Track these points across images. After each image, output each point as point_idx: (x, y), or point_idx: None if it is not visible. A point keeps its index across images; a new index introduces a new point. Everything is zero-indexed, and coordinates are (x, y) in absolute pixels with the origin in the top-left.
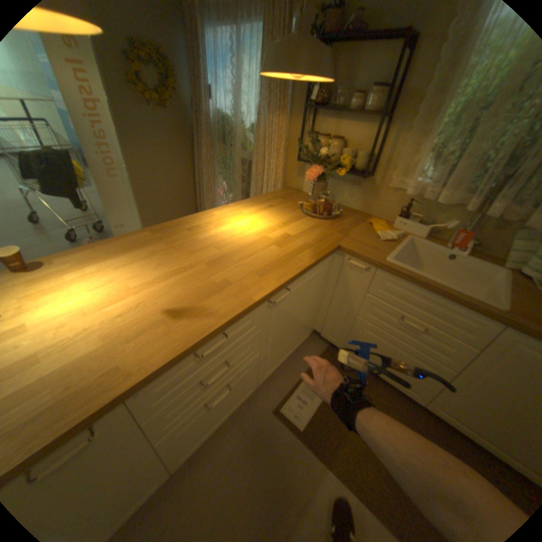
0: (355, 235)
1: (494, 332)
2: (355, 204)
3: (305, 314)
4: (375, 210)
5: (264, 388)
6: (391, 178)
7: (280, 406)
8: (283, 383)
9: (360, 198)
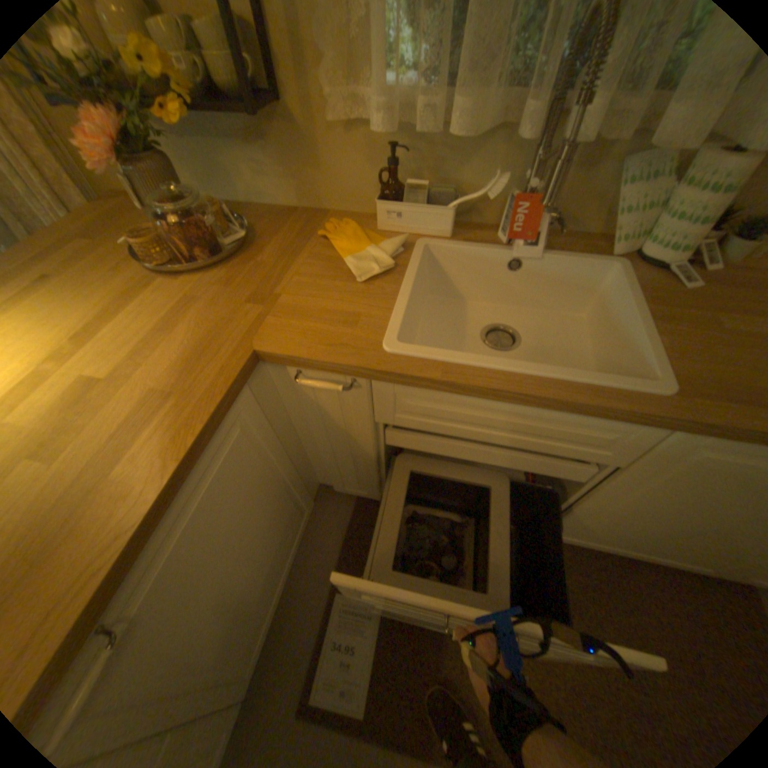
0: (294, 291)
1: (651, 440)
2: (279, 191)
3: (268, 517)
4: (329, 194)
5: (263, 672)
6: (325, 95)
7: (307, 693)
8: (298, 633)
9: (282, 174)
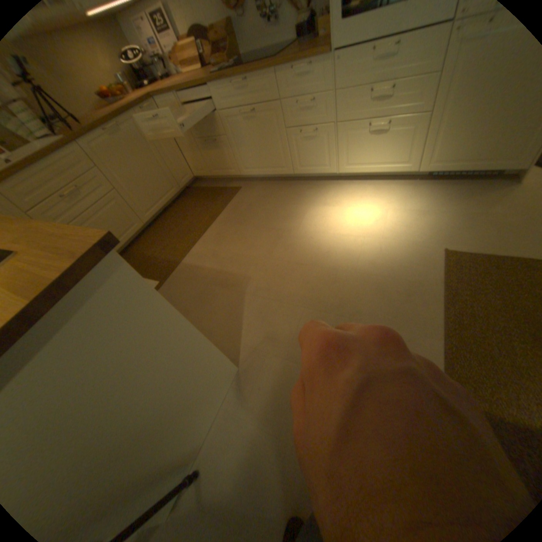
0: None
1: (79, 150)
2: None
3: None
4: None
5: None
6: None
7: None
8: None
9: None
